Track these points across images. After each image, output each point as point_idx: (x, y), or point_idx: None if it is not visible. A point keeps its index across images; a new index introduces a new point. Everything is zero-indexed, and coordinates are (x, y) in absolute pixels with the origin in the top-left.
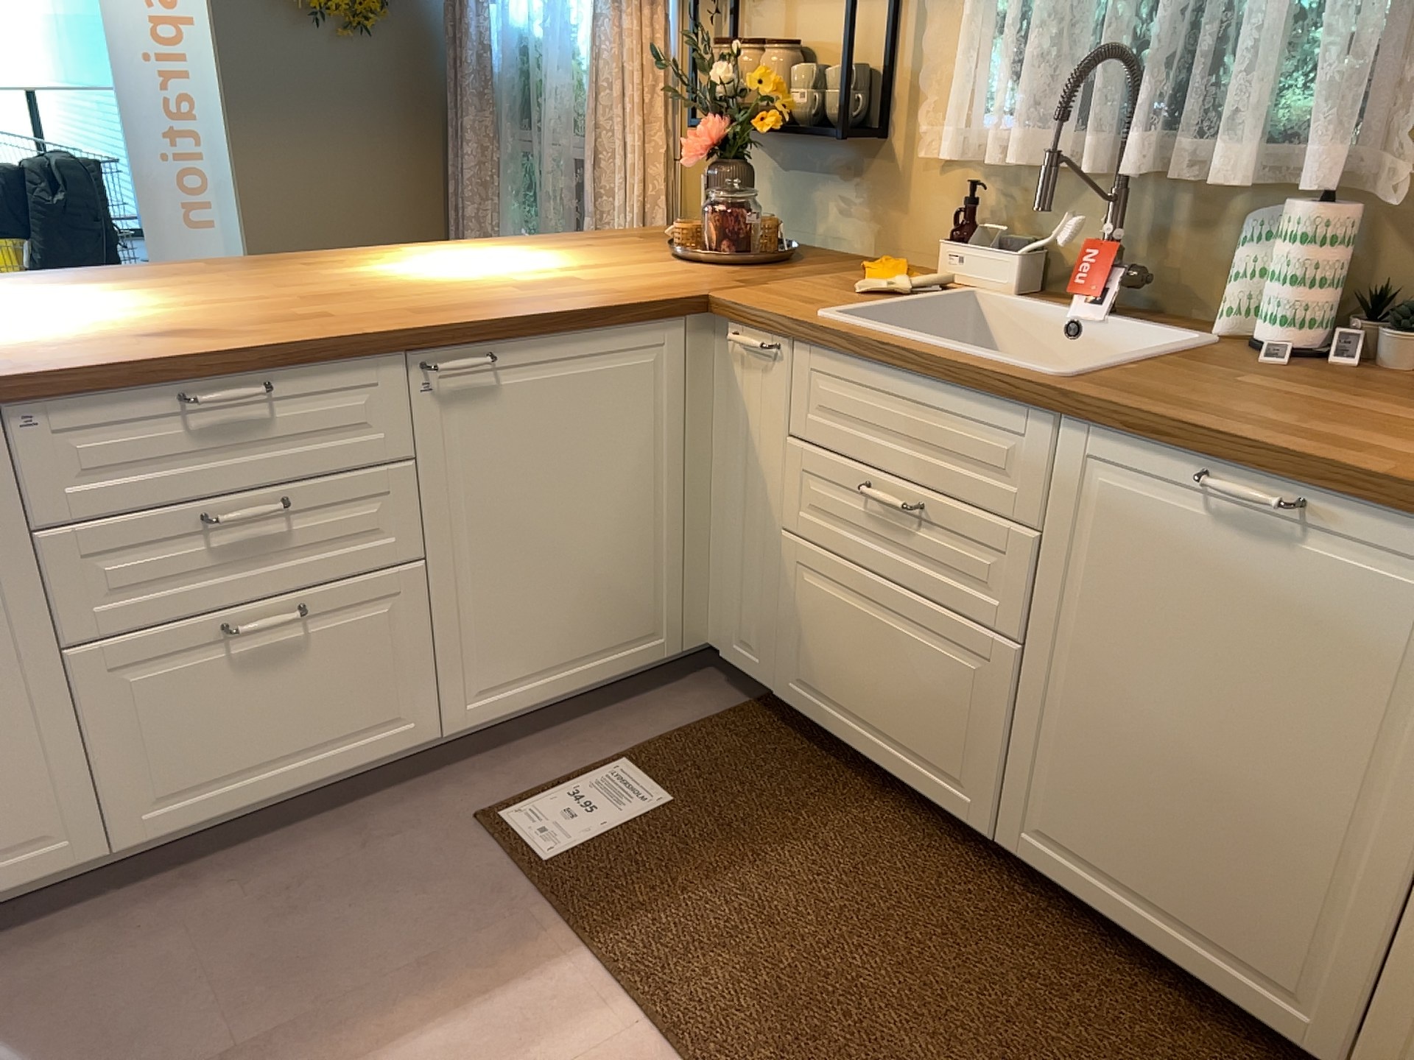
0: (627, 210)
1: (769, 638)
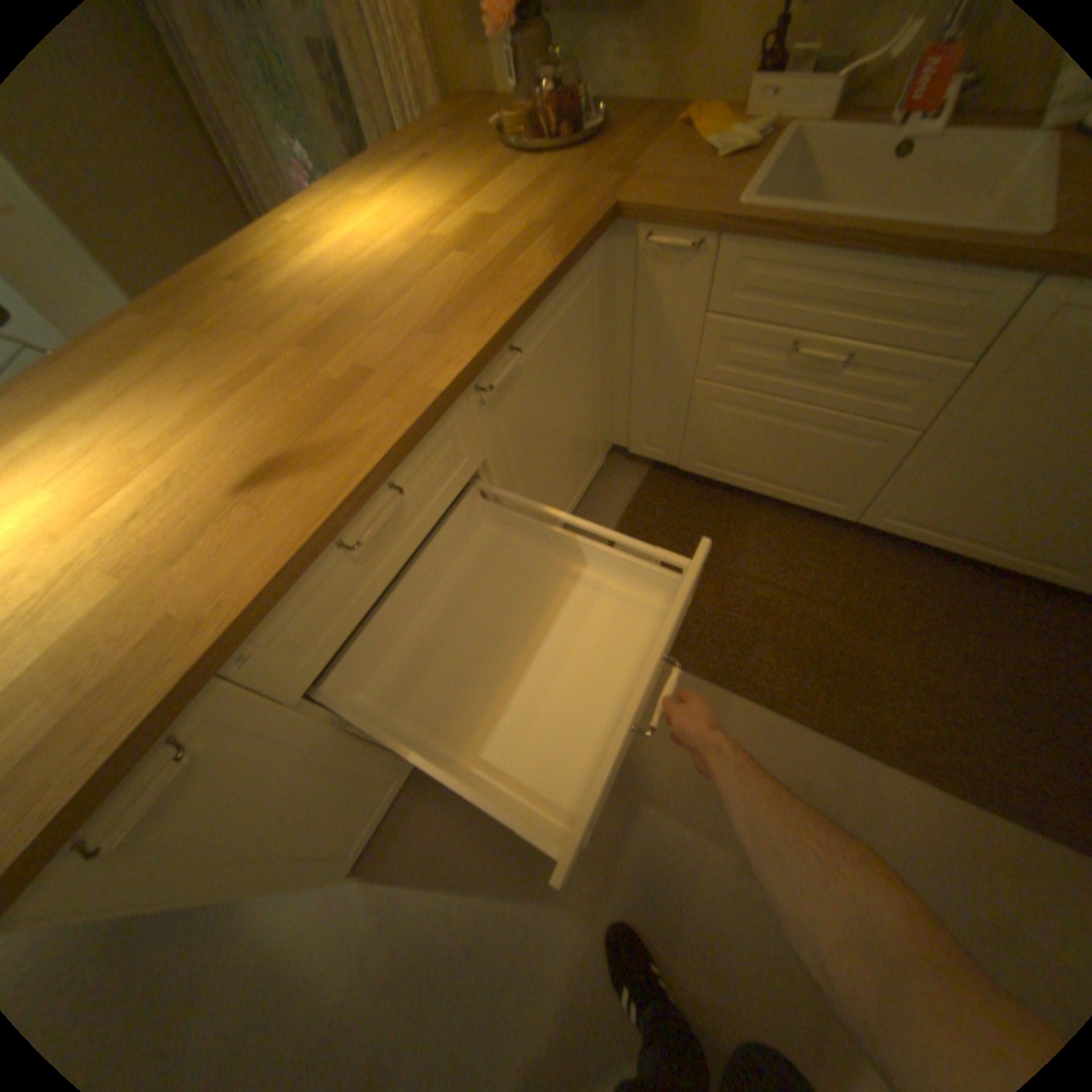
0: (402, 96)
1: (674, 441)
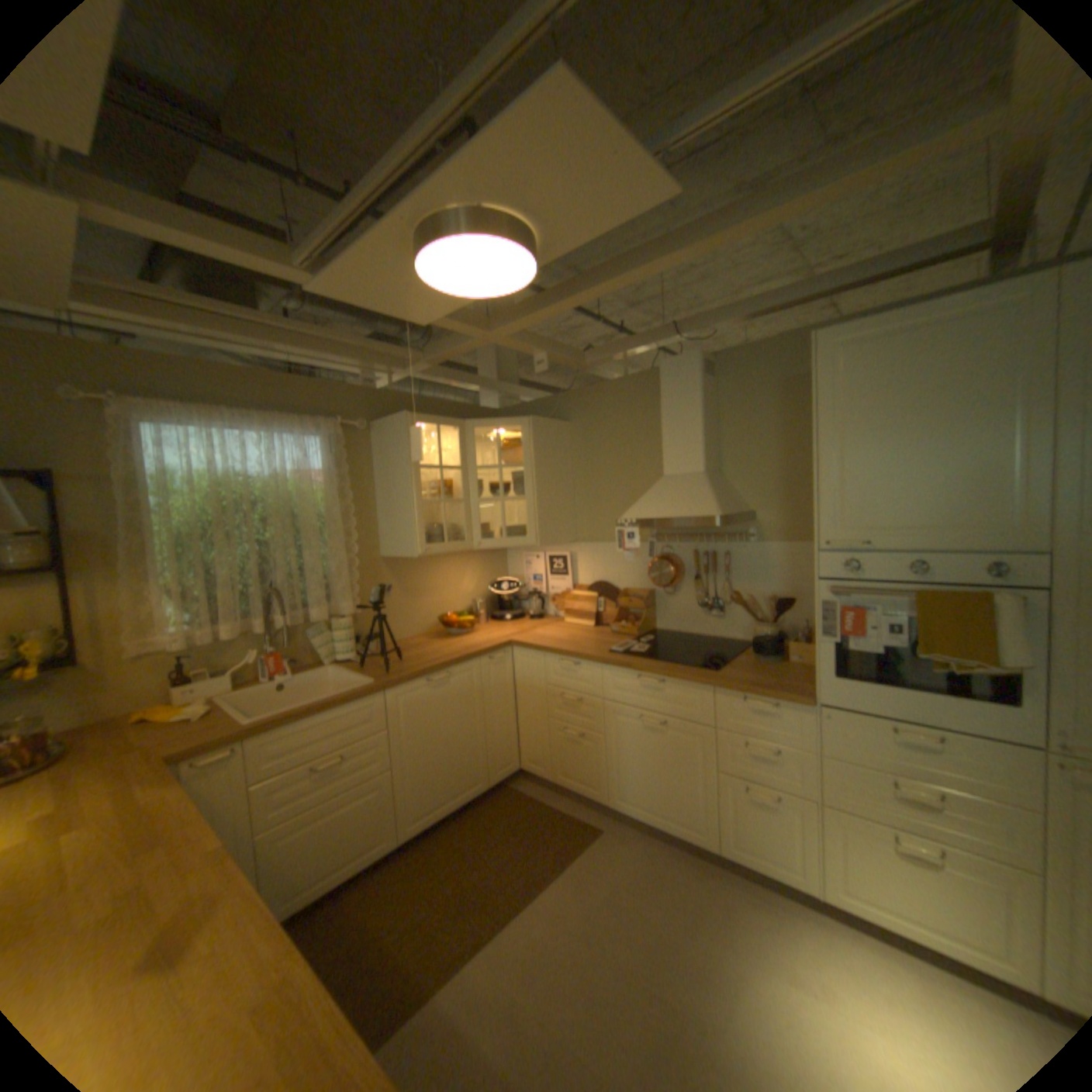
0: None
1: None
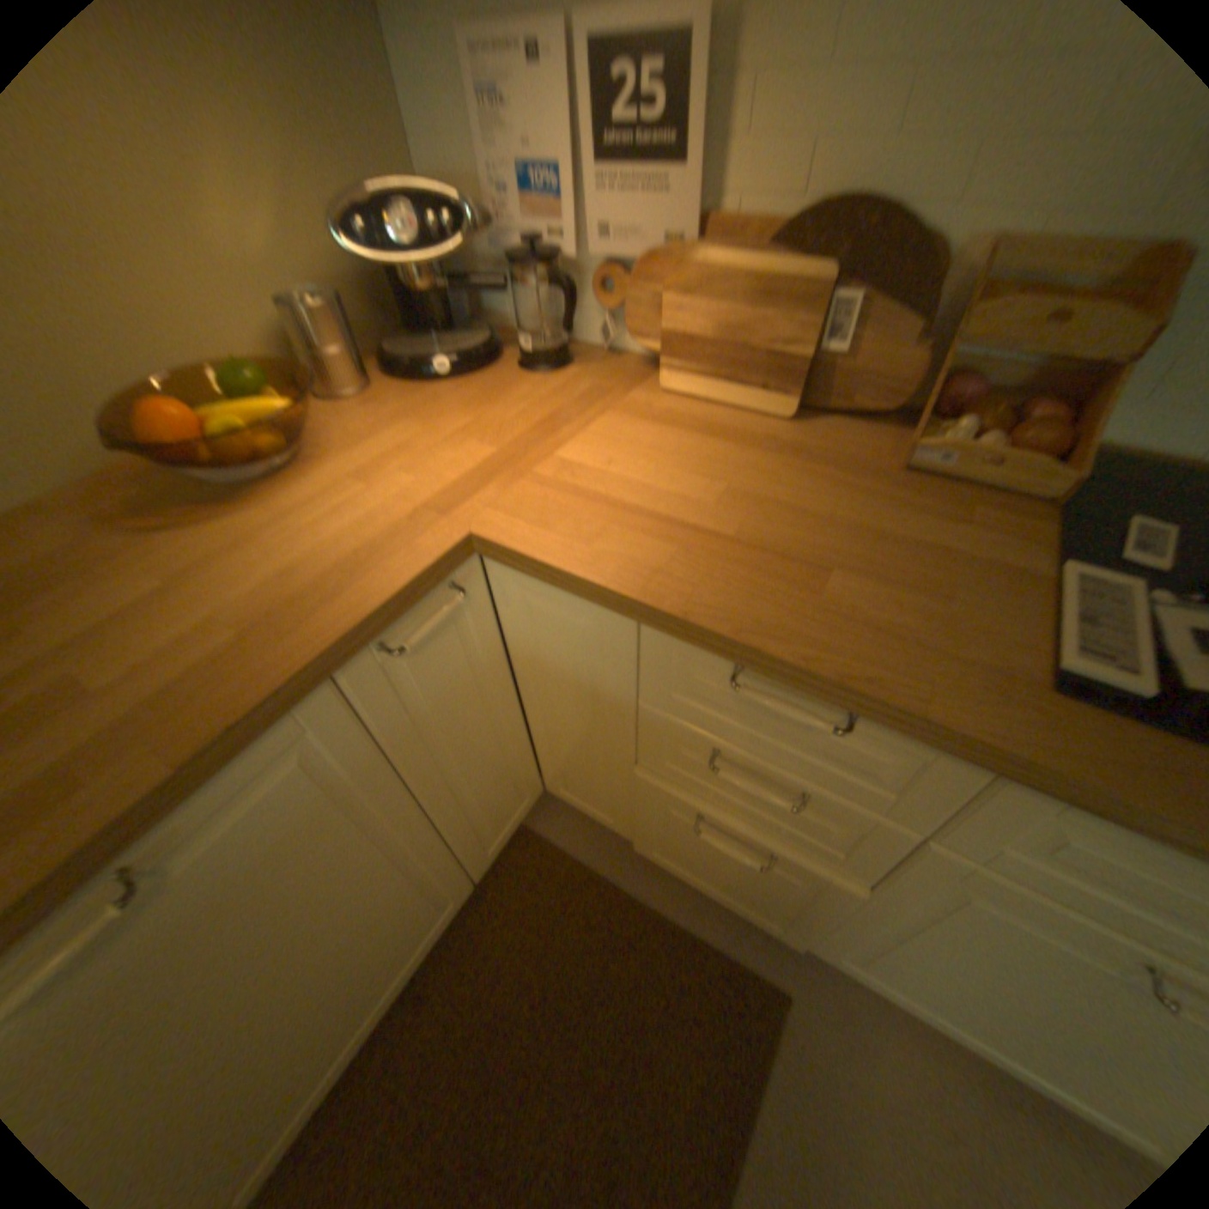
0: None
1: None
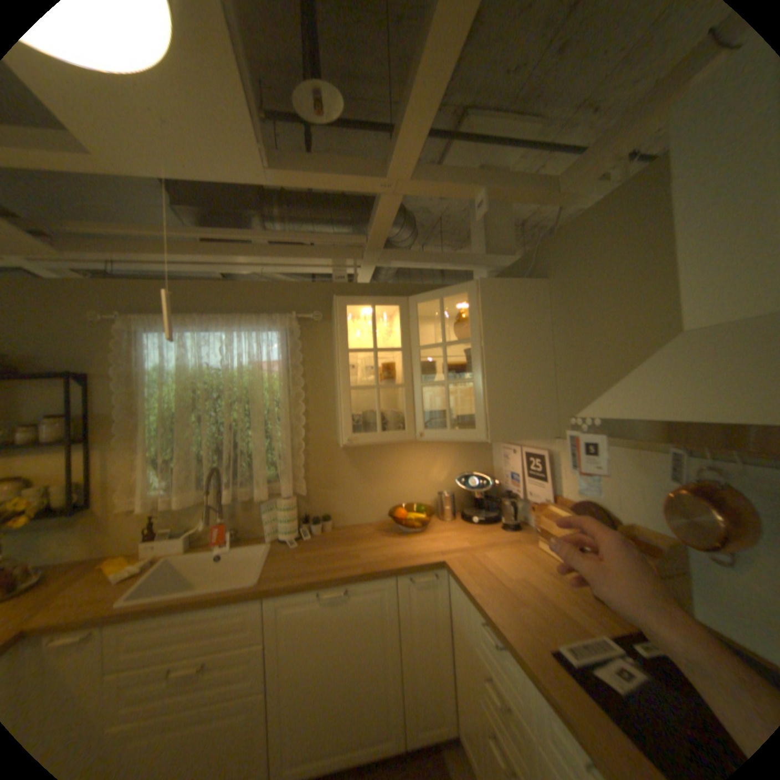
0: None
1: None
